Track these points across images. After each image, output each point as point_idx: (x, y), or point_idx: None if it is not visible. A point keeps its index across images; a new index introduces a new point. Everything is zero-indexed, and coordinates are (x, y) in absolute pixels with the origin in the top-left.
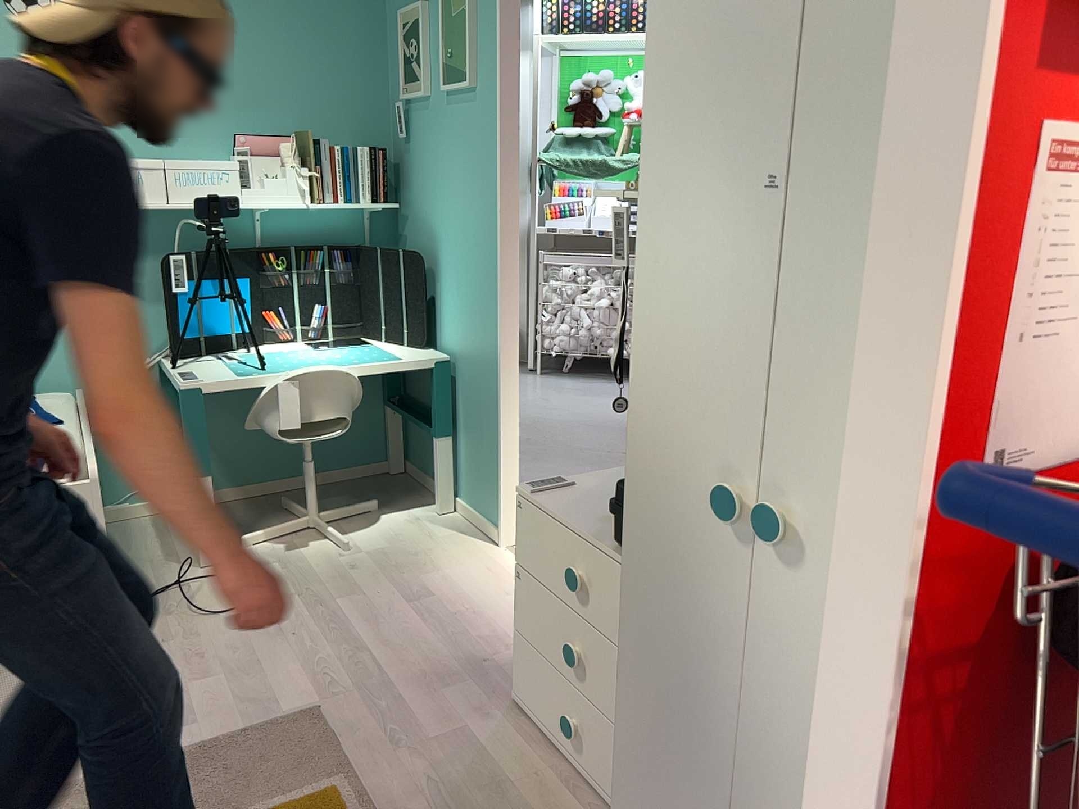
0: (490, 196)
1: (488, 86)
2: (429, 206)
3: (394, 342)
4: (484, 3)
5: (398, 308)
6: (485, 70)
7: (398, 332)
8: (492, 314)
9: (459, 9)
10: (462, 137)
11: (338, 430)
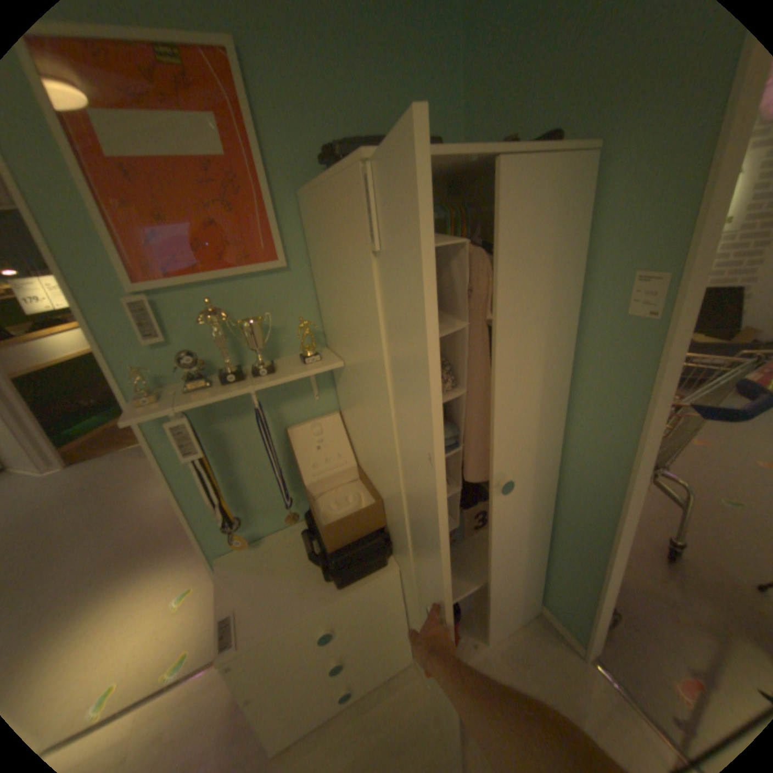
0: None
1: None
2: None
3: None
4: None
5: None
6: None
7: None
8: None
9: None
10: None
11: None
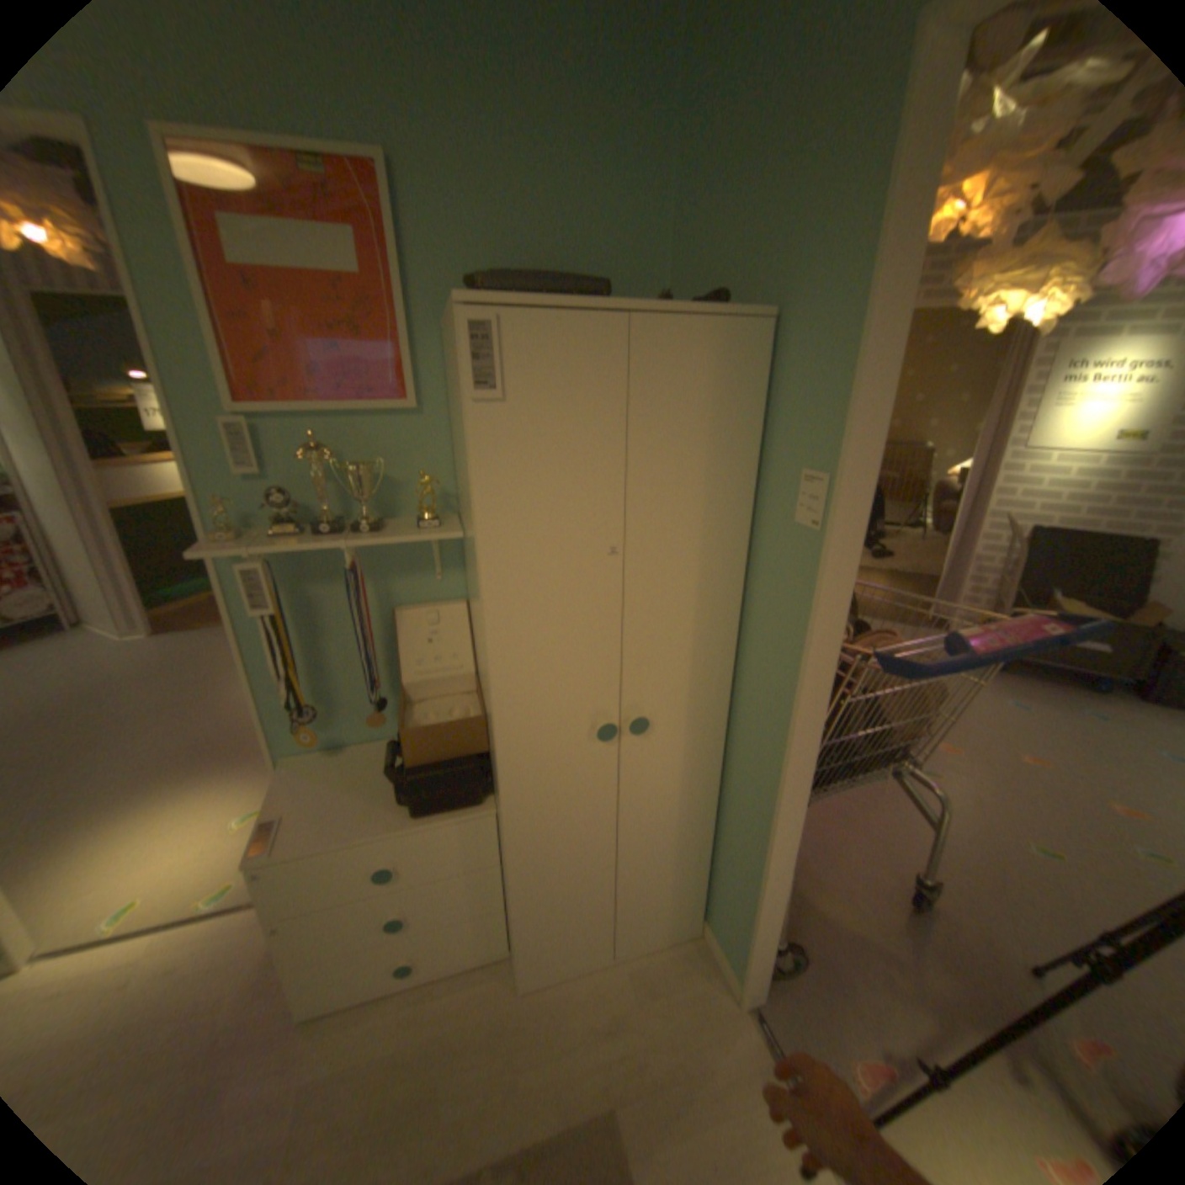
0: None
1: None
2: None
3: None
4: None
5: None
6: None
7: None
8: None
9: None
10: None
11: None
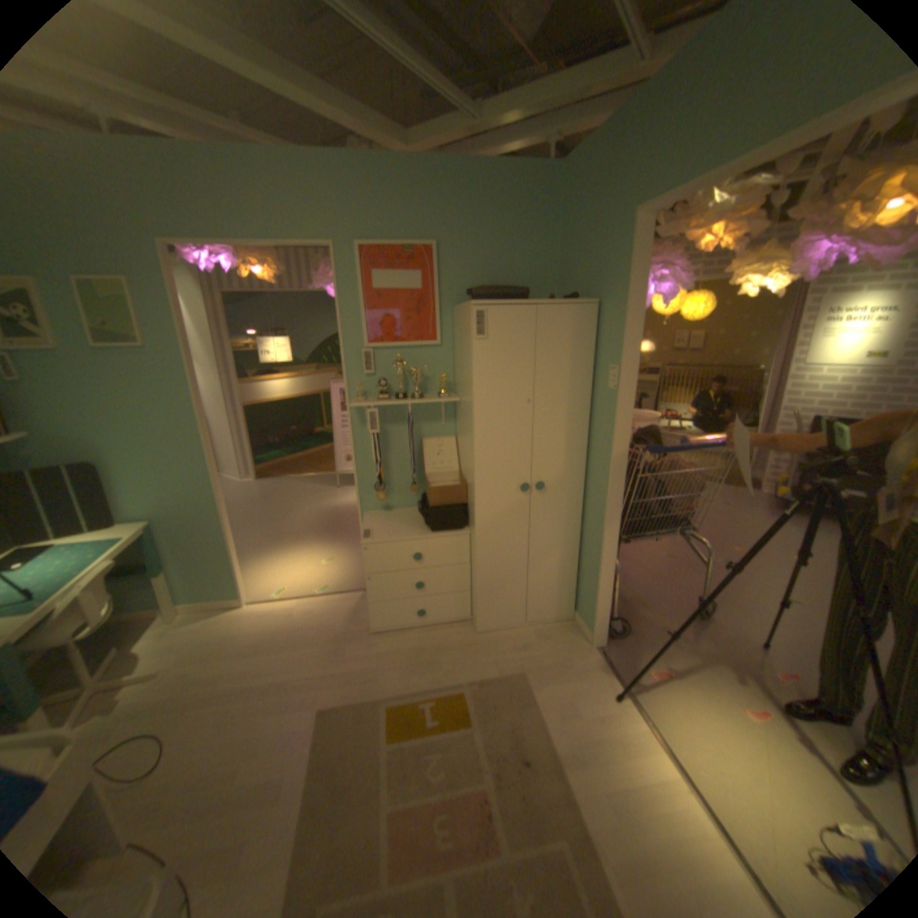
0: (182, 415)
1: (165, 348)
2: (76, 430)
3: (70, 536)
4: (146, 295)
5: (68, 511)
6: (157, 337)
7: (75, 528)
8: (200, 484)
9: (112, 295)
10: (129, 379)
11: (96, 612)
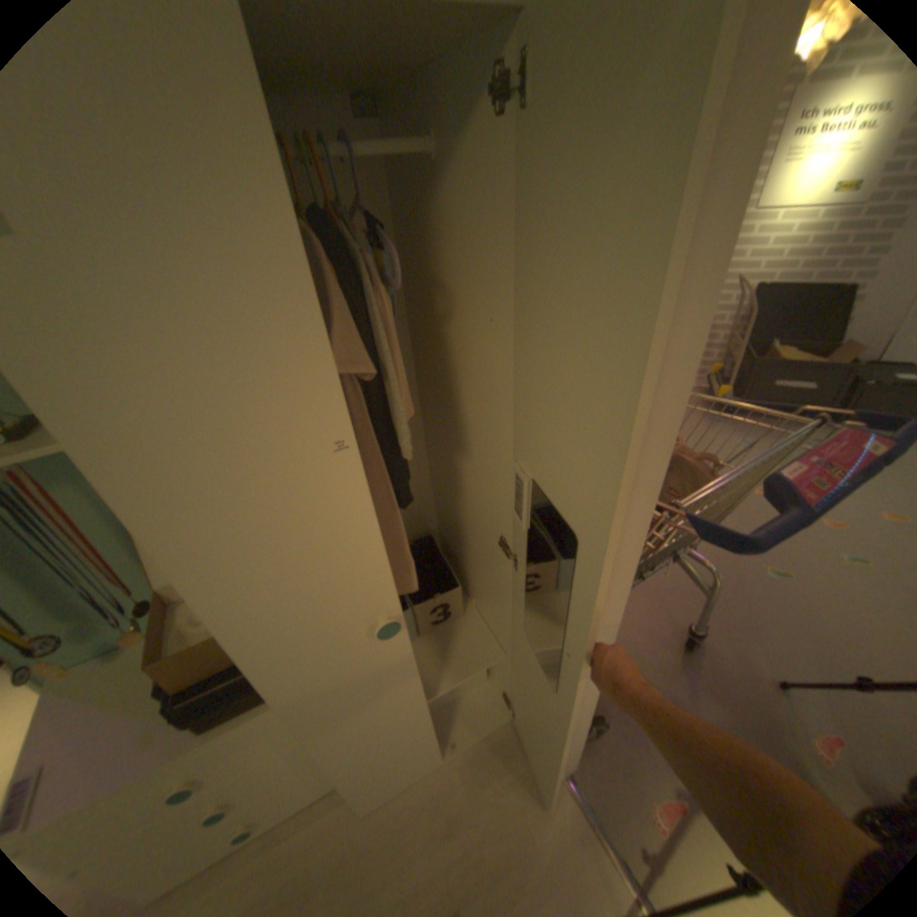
0: None
1: None
2: None
3: None
4: None
5: None
6: None
7: None
8: None
9: None
10: None
11: None
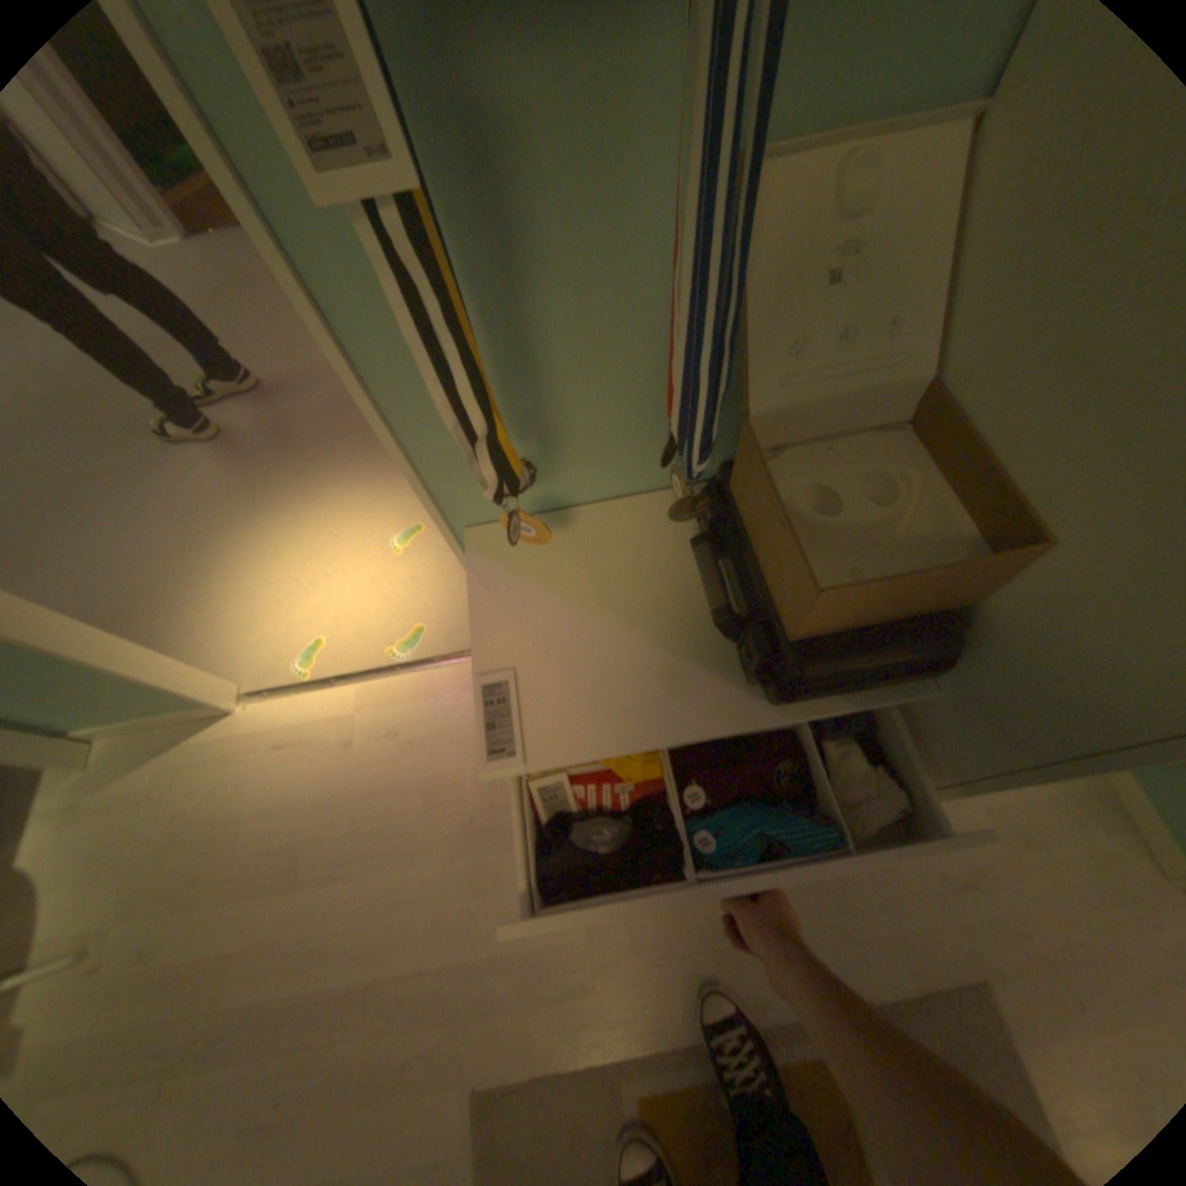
0: None
1: None
2: None
3: None
4: None
5: None
6: None
7: None
8: None
9: None
10: None
11: None
